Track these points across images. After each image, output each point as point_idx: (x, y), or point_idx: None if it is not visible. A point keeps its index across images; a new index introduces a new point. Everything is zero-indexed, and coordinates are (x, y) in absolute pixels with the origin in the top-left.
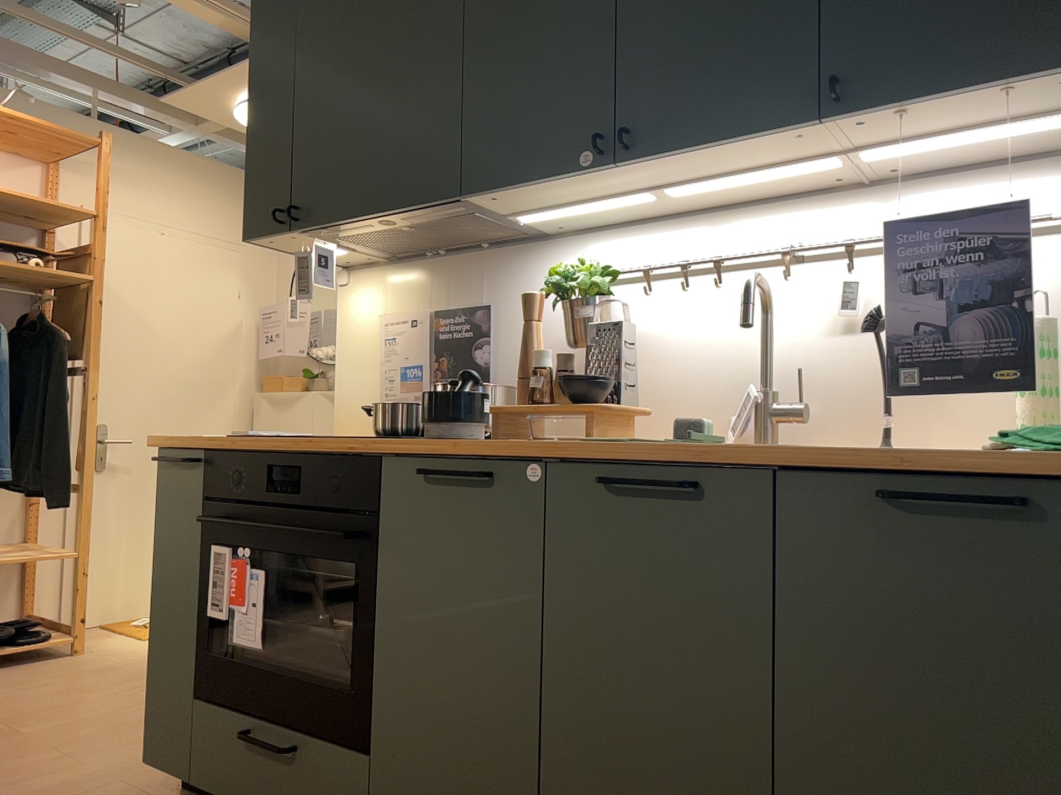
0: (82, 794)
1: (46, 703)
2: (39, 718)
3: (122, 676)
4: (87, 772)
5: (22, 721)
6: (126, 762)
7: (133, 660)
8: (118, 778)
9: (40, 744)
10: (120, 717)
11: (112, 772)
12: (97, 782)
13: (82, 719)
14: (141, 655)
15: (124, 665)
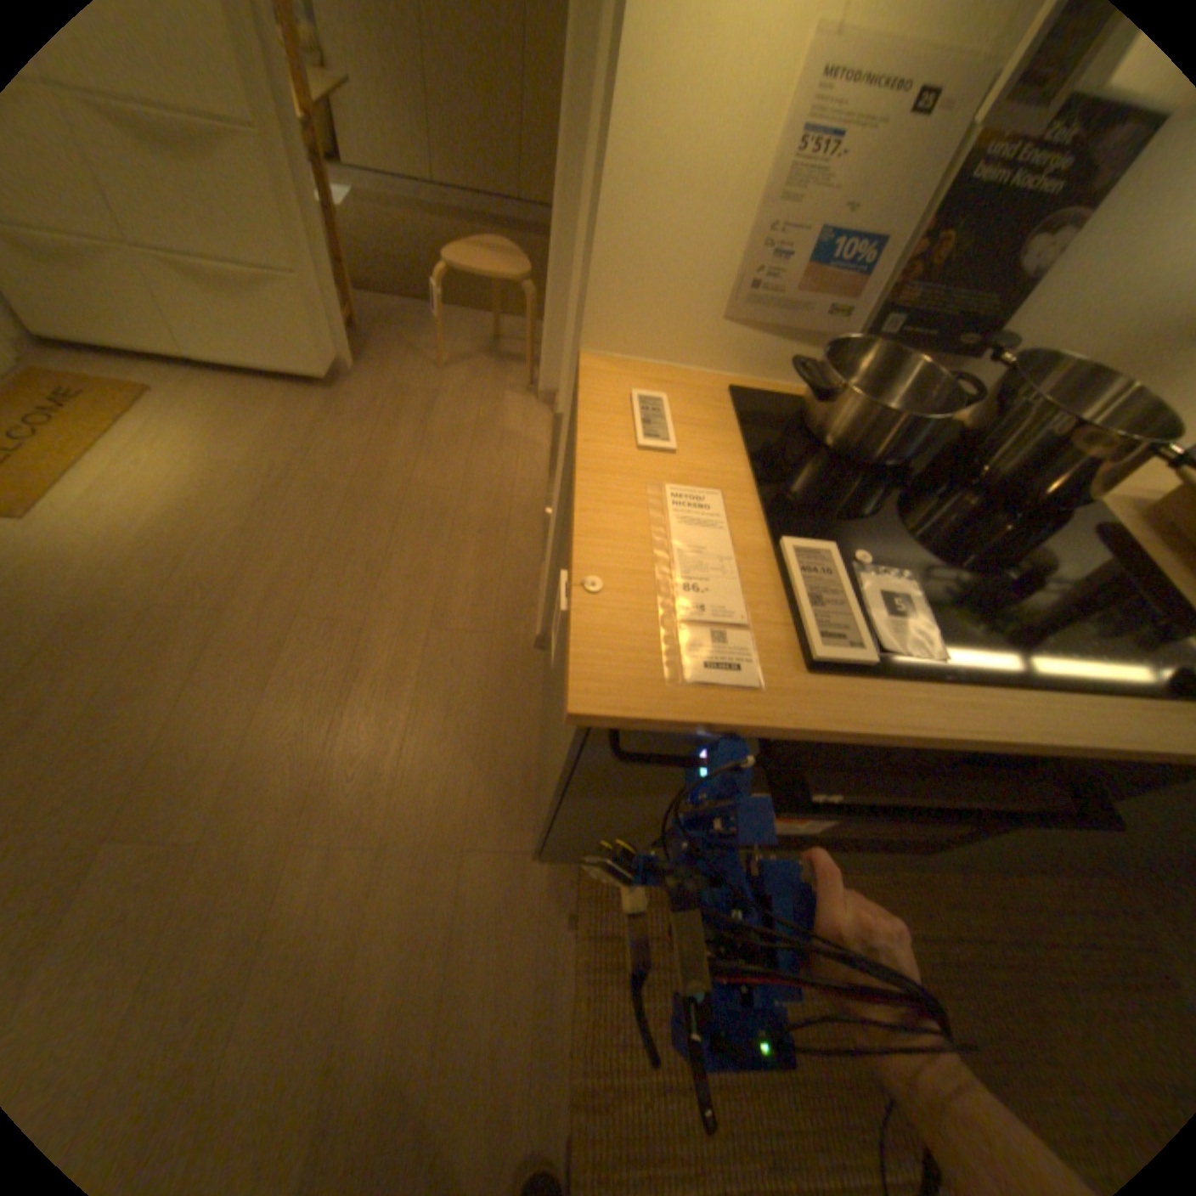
0: (455, 901)
1: (118, 758)
2: (165, 797)
3: (132, 633)
4: (399, 859)
5: (149, 819)
6: (418, 814)
7: (90, 585)
8: (450, 847)
9: (258, 848)
10: (280, 732)
11: (430, 842)
12: (442, 870)
13: (235, 766)
14: (87, 568)
15: (93, 604)
